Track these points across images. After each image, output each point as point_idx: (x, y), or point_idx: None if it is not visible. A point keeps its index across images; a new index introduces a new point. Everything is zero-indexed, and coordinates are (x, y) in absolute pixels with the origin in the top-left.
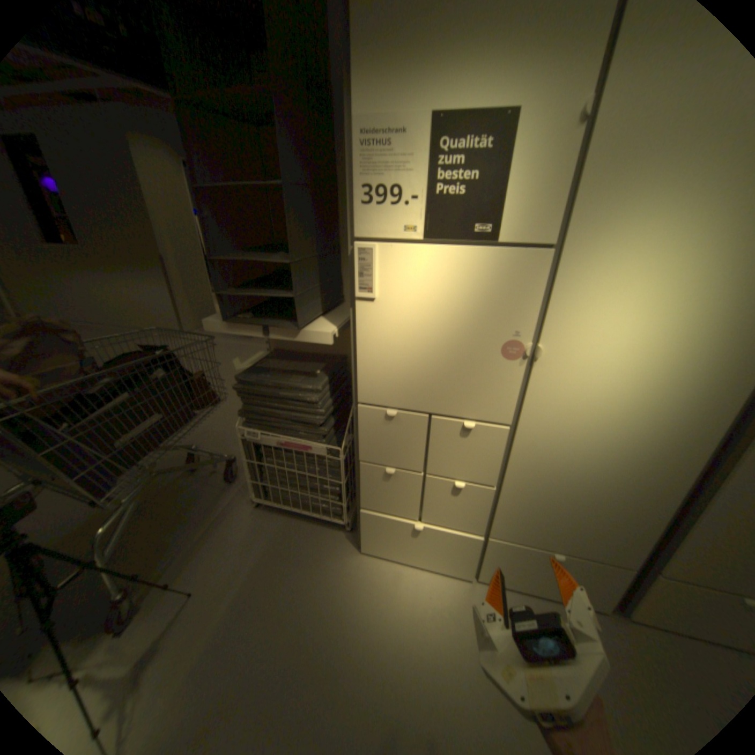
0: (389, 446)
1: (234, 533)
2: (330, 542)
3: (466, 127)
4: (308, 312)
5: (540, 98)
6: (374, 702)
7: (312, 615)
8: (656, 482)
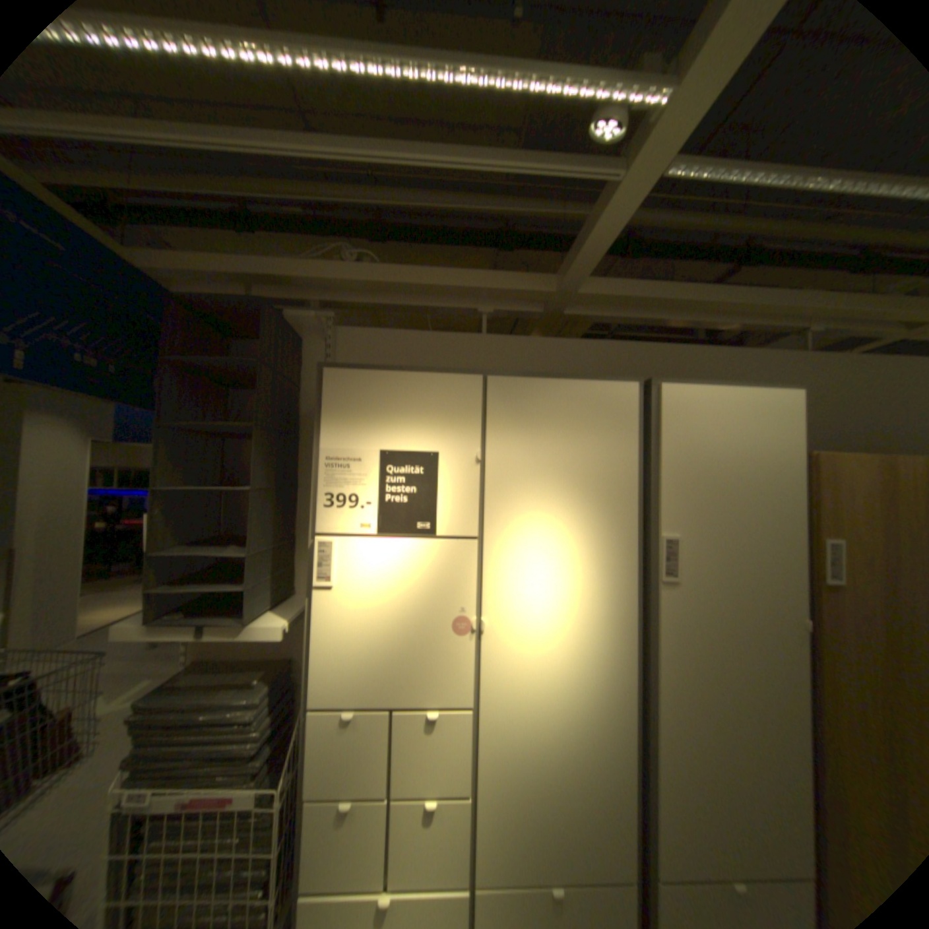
0: (343, 767)
1: None
2: None
3: (405, 462)
4: (256, 606)
5: (450, 450)
6: None
7: None
8: (610, 749)
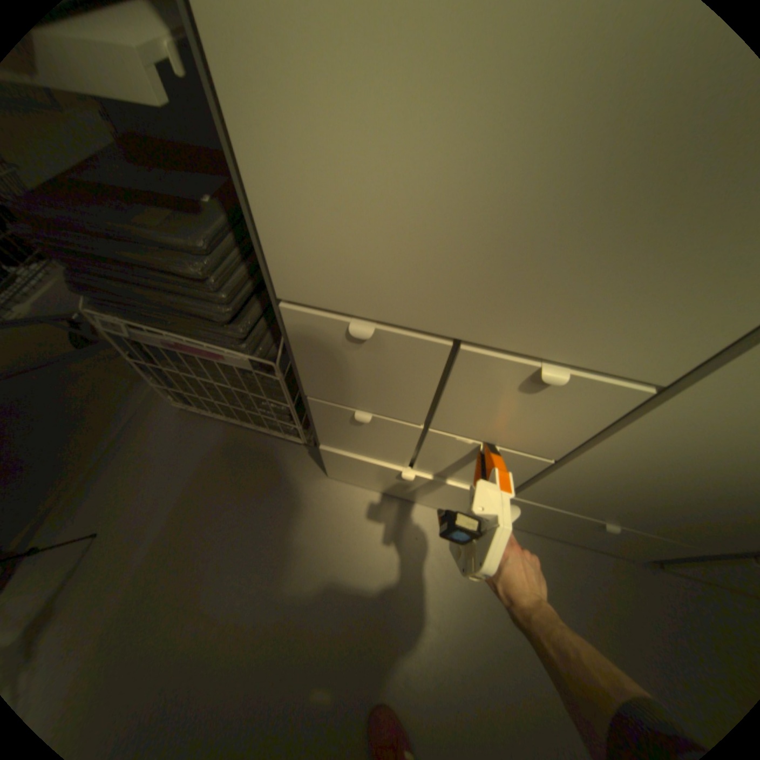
0: (360, 383)
1: (154, 446)
2: (286, 459)
3: None
4: None
5: None
6: (337, 670)
7: (261, 560)
8: None
